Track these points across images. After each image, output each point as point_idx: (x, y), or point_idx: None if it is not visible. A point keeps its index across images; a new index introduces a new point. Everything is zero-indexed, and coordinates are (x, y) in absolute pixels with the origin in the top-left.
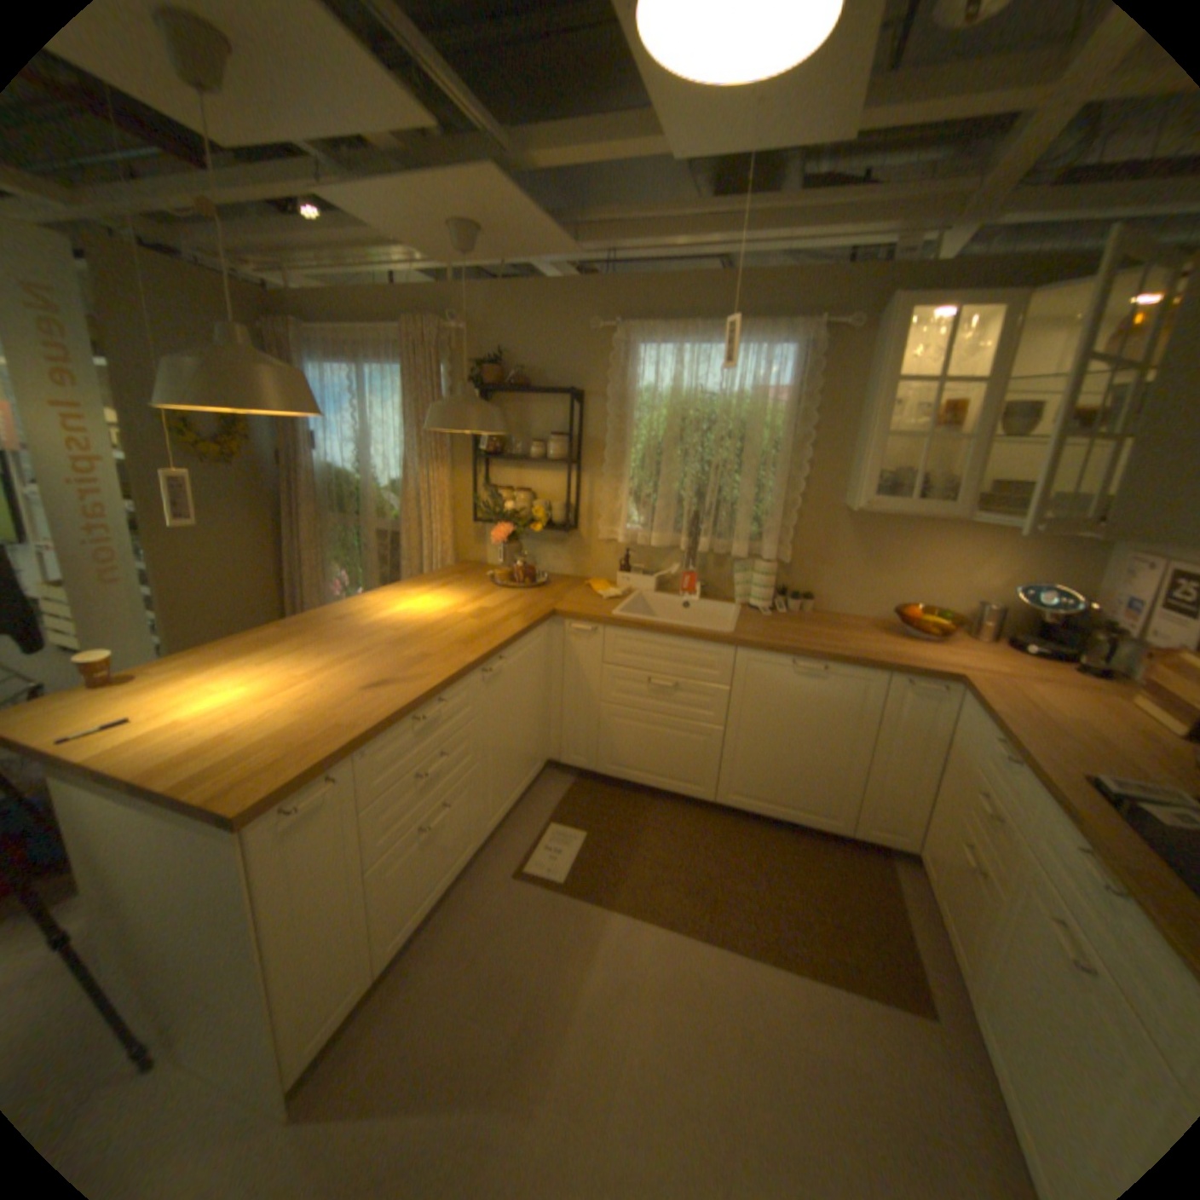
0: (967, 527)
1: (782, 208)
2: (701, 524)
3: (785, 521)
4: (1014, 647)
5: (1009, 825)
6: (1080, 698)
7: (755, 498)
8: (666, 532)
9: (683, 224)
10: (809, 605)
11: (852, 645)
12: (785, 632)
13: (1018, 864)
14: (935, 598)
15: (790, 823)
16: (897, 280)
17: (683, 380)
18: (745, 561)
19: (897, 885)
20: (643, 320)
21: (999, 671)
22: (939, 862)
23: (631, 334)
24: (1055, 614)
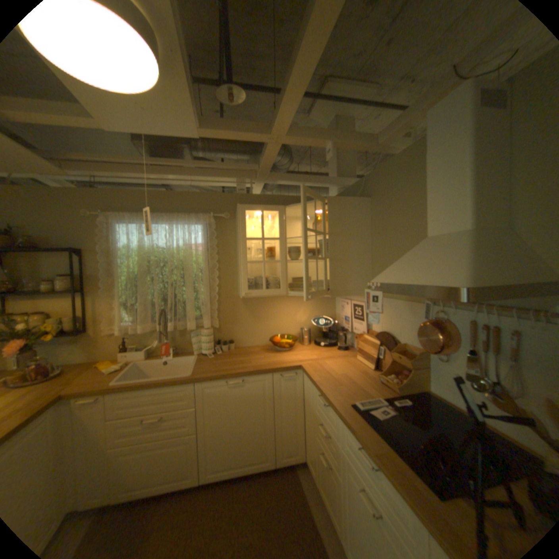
0: (288, 297)
1: (181, 166)
2: (168, 315)
3: (212, 306)
4: (316, 344)
5: (332, 438)
6: (341, 362)
7: (195, 297)
8: (146, 323)
9: (133, 168)
10: (232, 346)
11: (253, 364)
12: (220, 365)
13: (340, 459)
14: (284, 330)
15: (243, 475)
16: (239, 200)
17: (145, 241)
18: (196, 330)
19: (299, 485)
20: (116, 211)
21: (312, 358)
22: (313, 464)
23: (109, 218)
24: (325, 327)
